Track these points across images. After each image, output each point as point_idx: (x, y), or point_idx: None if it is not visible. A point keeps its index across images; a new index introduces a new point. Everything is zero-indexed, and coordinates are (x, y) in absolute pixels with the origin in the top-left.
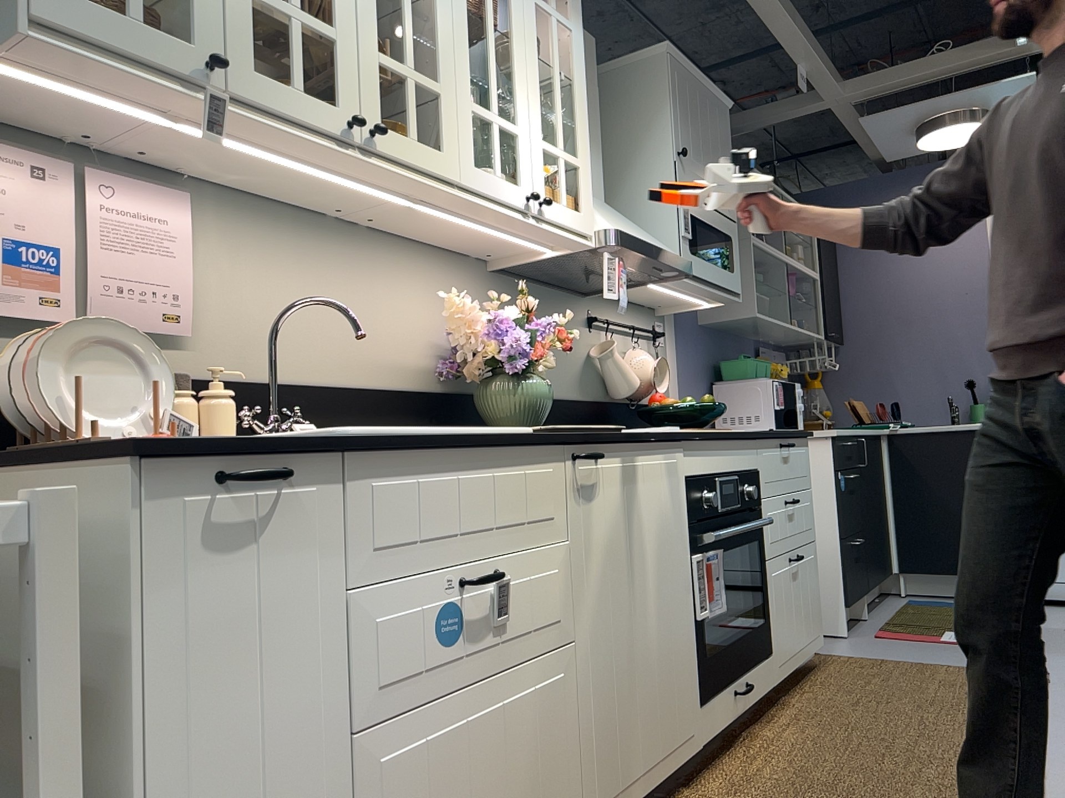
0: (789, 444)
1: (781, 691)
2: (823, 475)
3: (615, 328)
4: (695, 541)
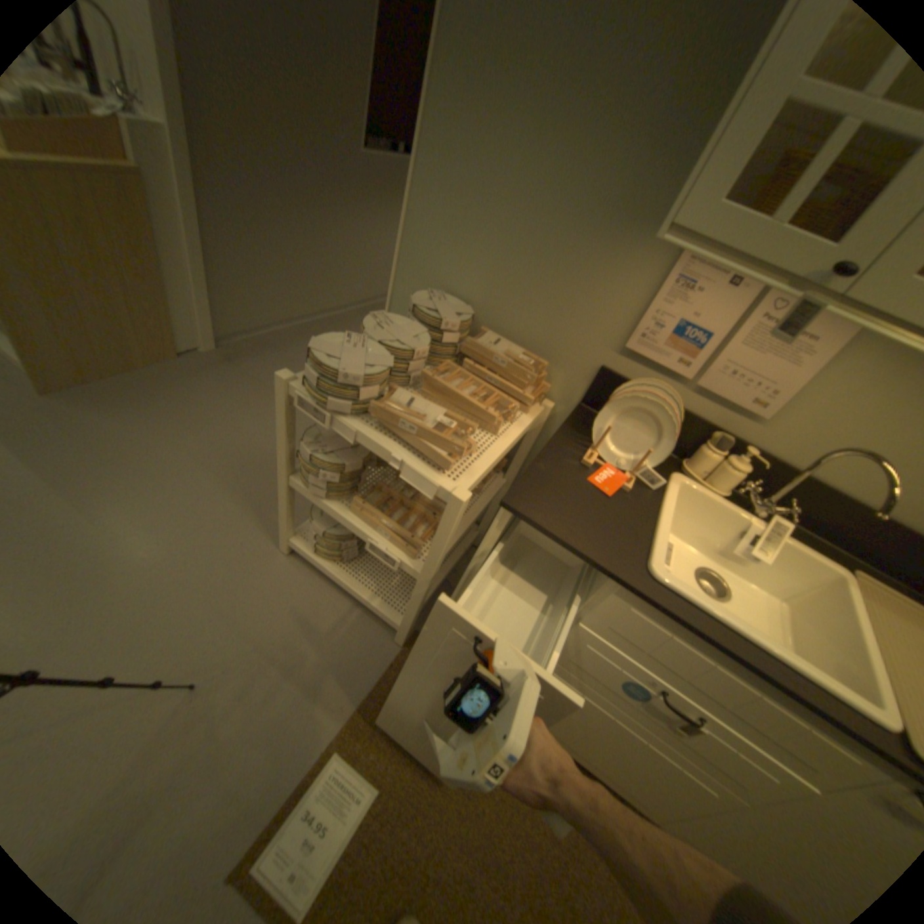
0: None
1: None
2: None
3: None
4: None
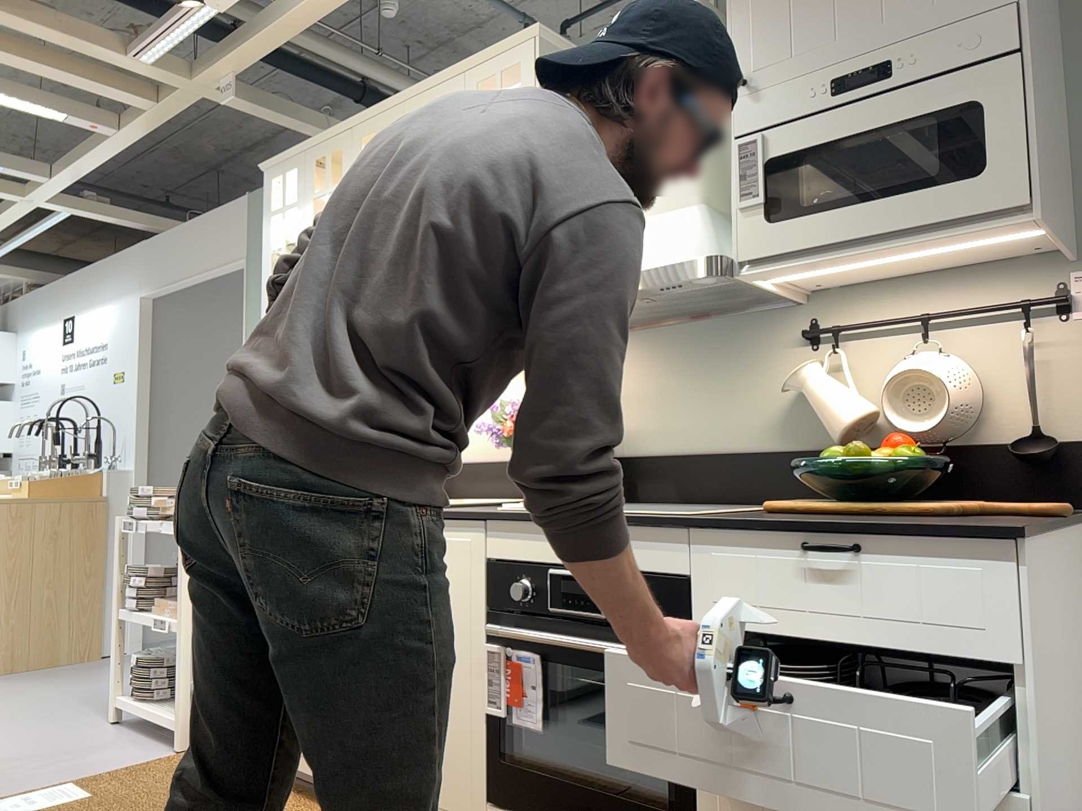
0: (805, 544)
1: None
2: None
3: (885, 328)
4: (495, 629)
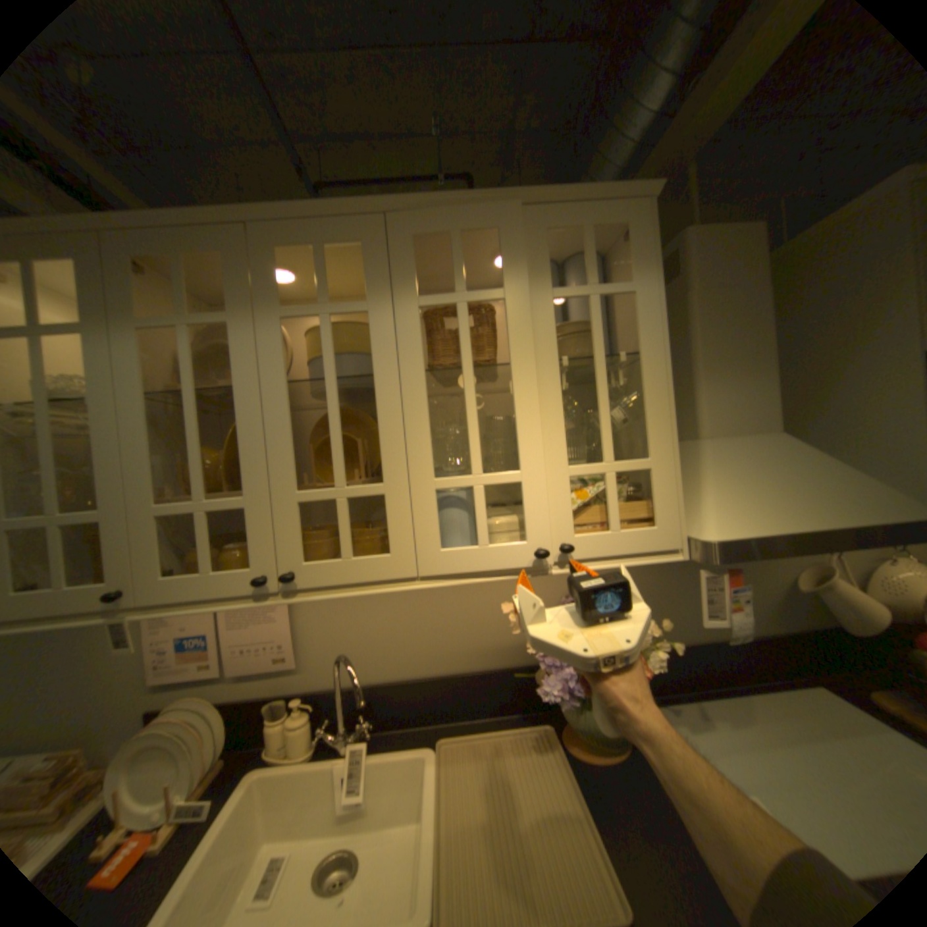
0: None
1: None
2: None
3: None
4: None
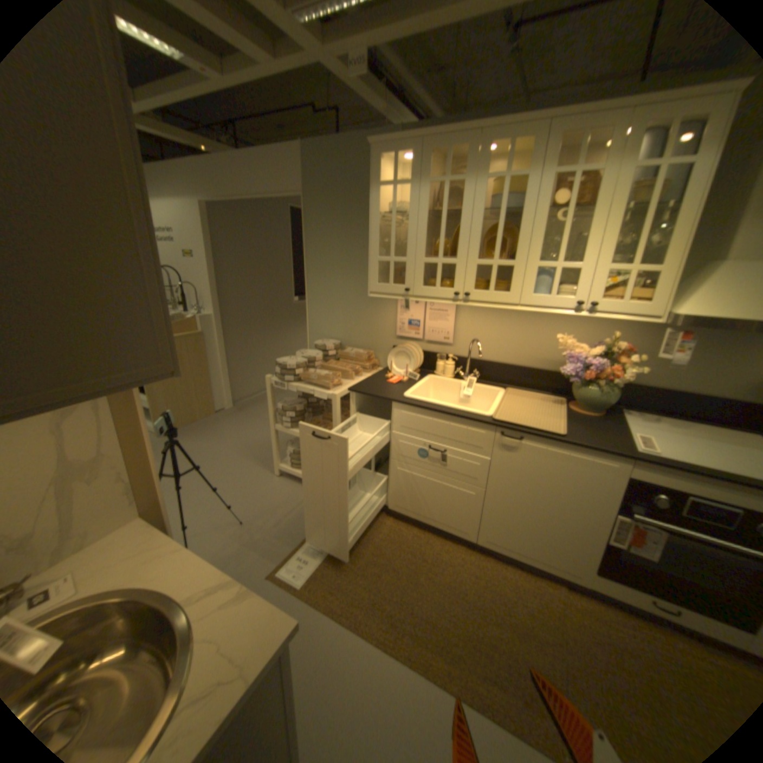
0: None
1: None
2: None
3: None
4: (629, 512)
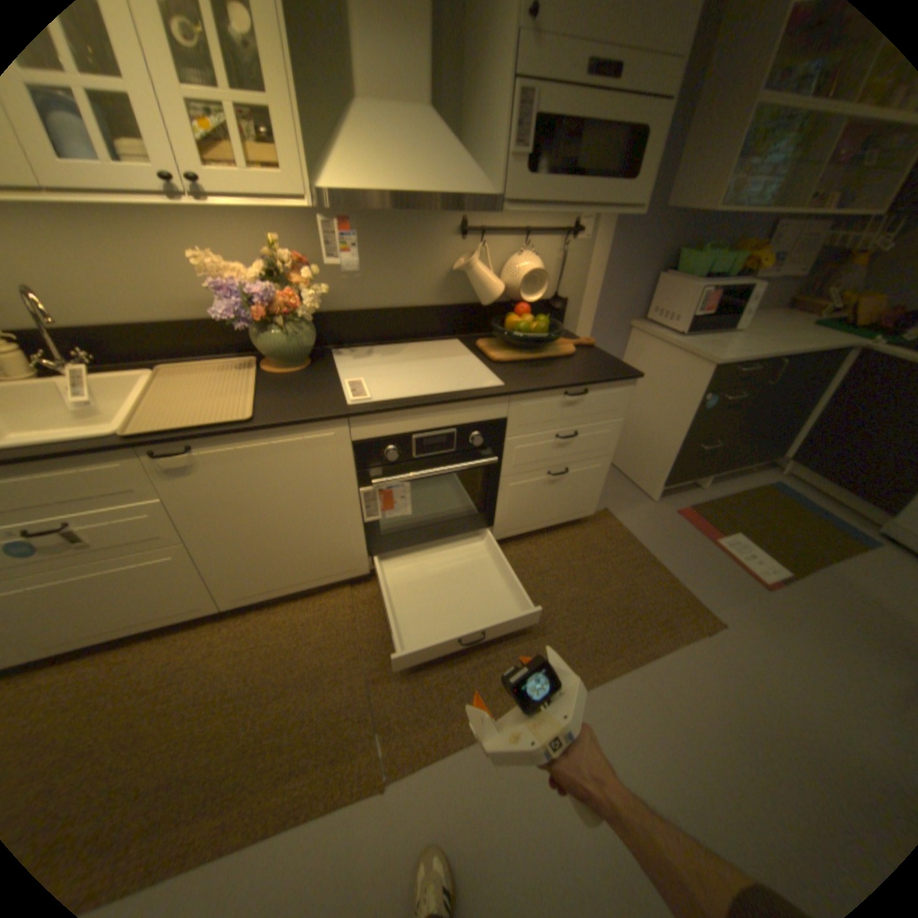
0: (570, 395)
1: (523, 535)
2: (694, 391)
3: (504, 231)
4: (366, 479)
